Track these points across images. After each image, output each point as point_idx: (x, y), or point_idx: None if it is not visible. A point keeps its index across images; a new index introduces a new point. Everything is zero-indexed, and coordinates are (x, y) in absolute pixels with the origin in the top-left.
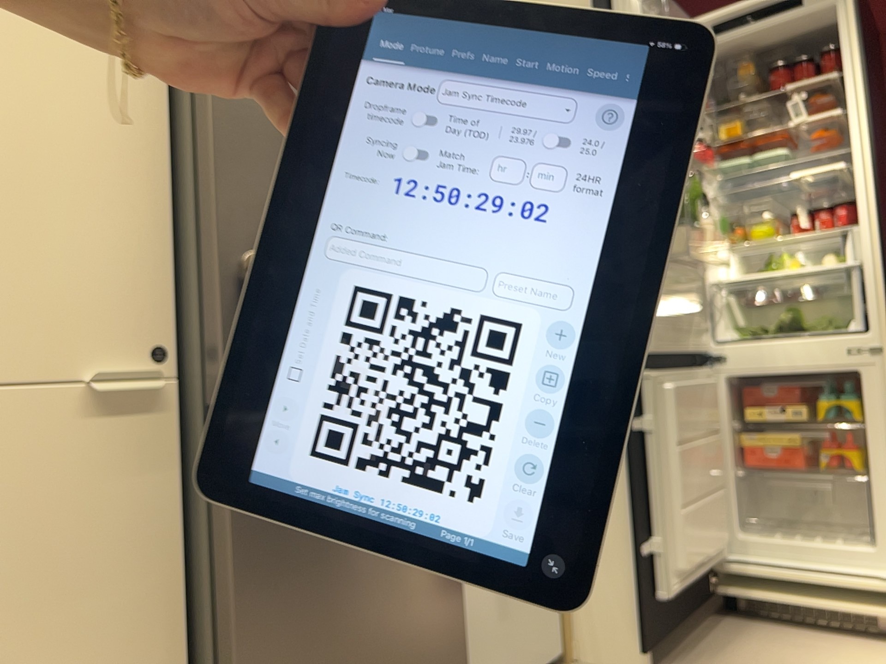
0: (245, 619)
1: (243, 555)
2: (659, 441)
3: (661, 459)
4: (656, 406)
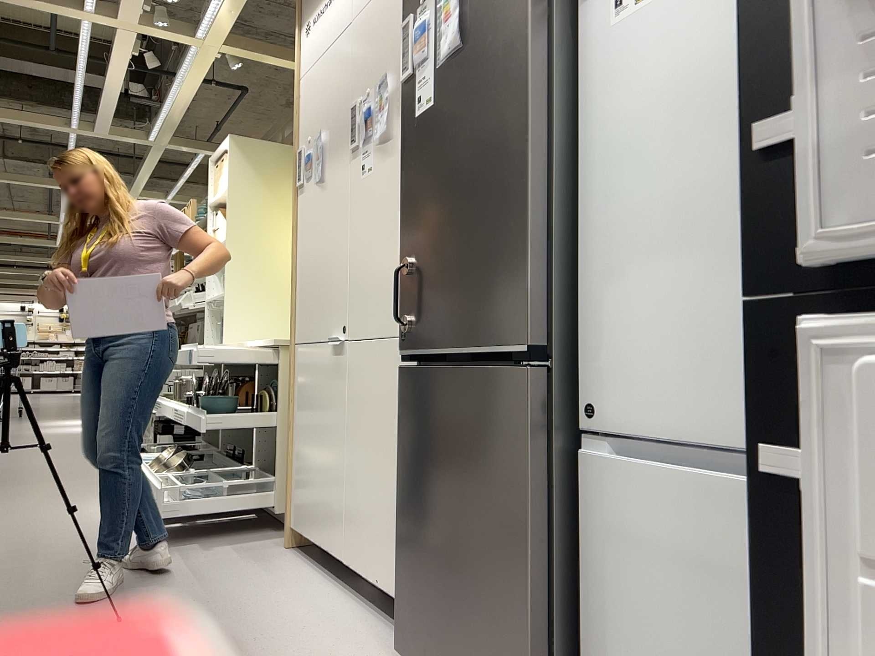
0: (401, 480)
1: (402, 442)
2: (845, 552)
3: (847, 609)
4: (841, 440)
